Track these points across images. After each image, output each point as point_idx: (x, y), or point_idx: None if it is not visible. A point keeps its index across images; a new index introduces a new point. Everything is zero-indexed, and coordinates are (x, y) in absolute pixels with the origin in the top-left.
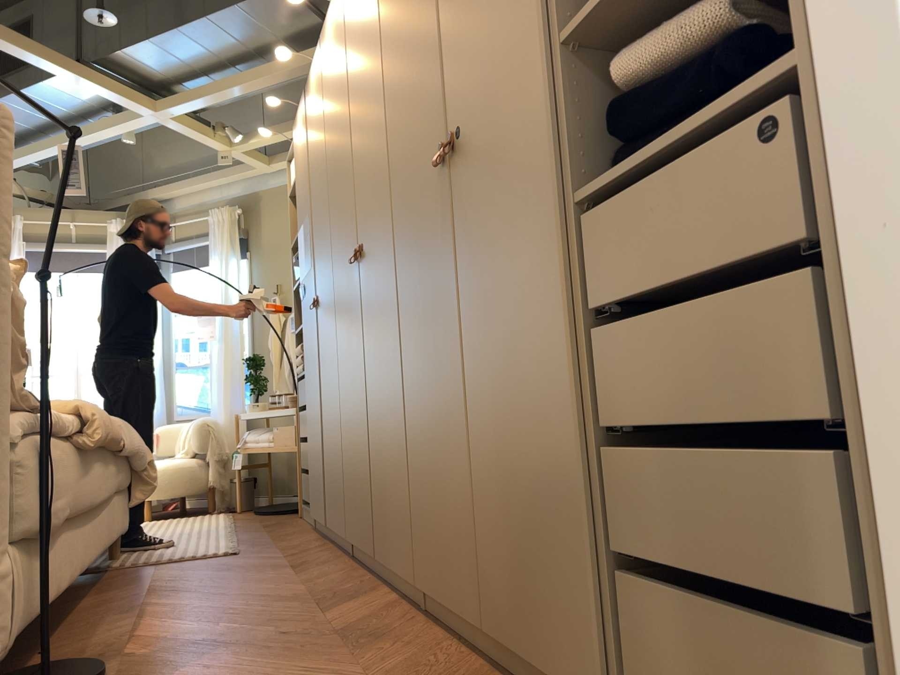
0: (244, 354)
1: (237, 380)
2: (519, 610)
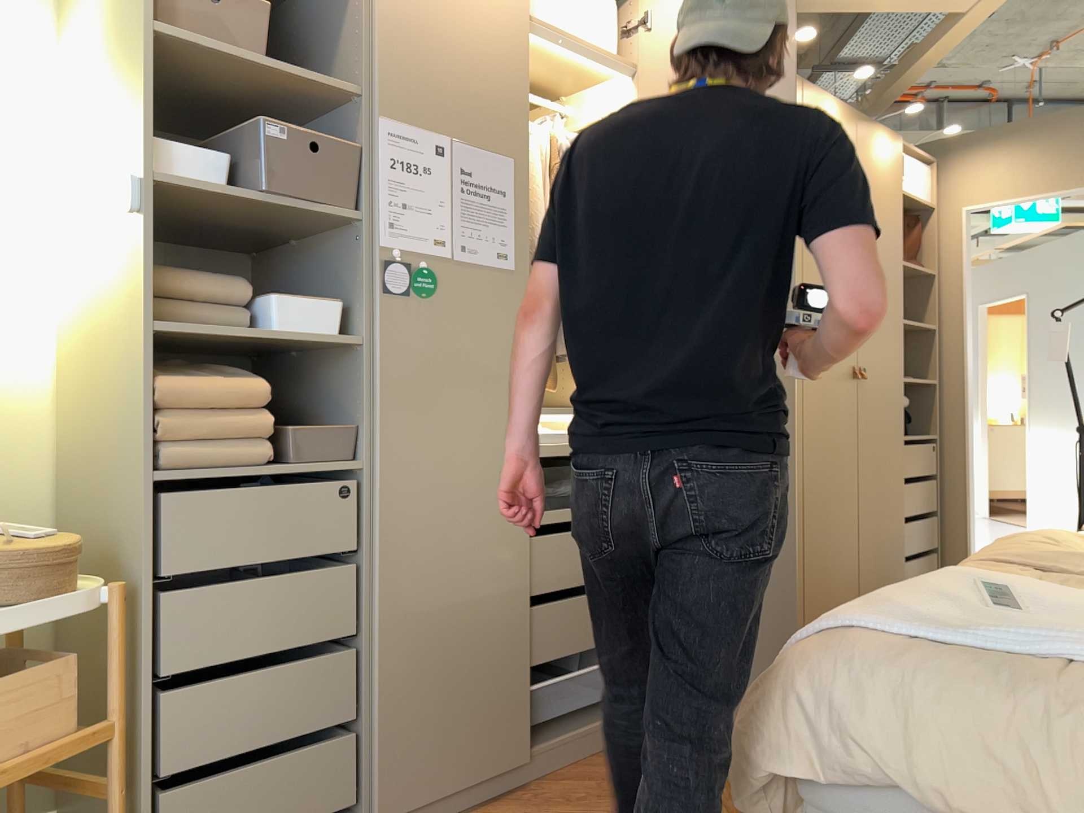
0: None
1: None
2: None
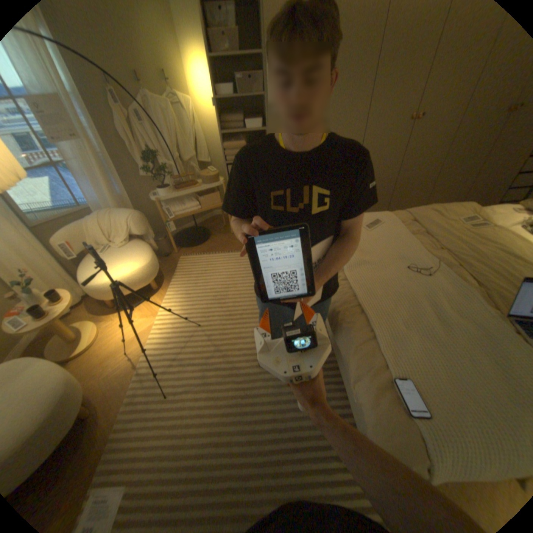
0: (94, 150)
1: (104, 175)
2: None
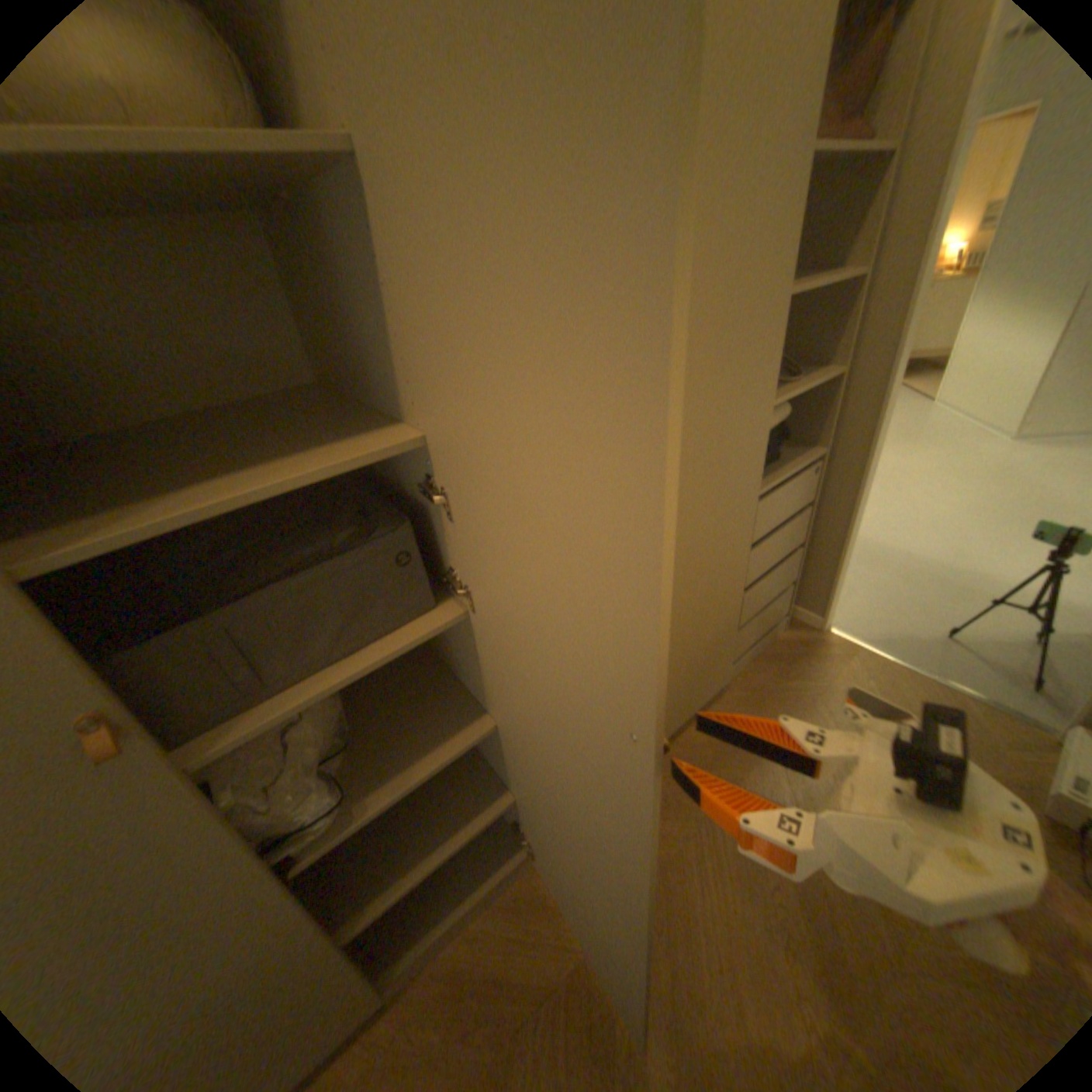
0: None
1: None
2: (690, 711)
